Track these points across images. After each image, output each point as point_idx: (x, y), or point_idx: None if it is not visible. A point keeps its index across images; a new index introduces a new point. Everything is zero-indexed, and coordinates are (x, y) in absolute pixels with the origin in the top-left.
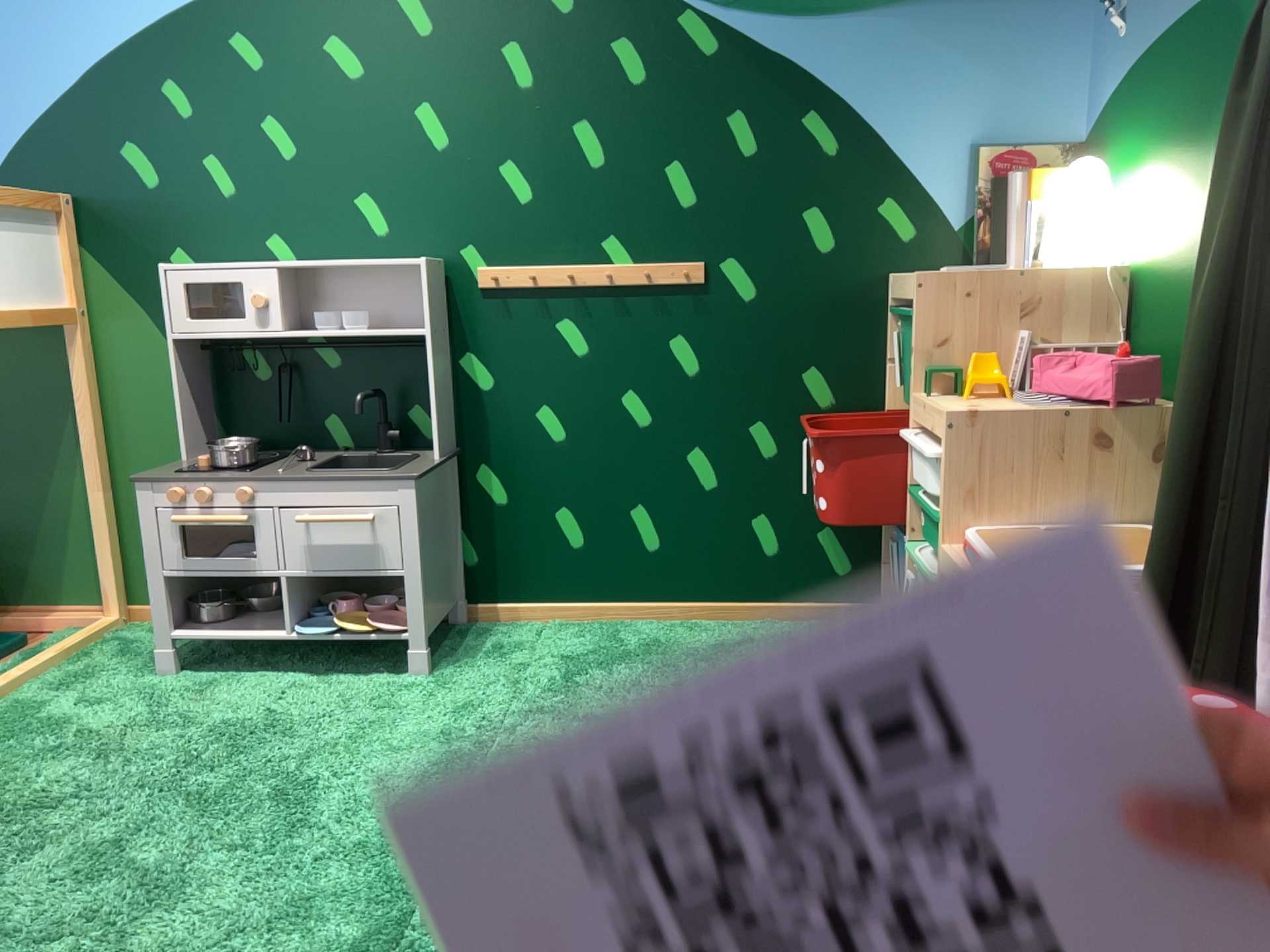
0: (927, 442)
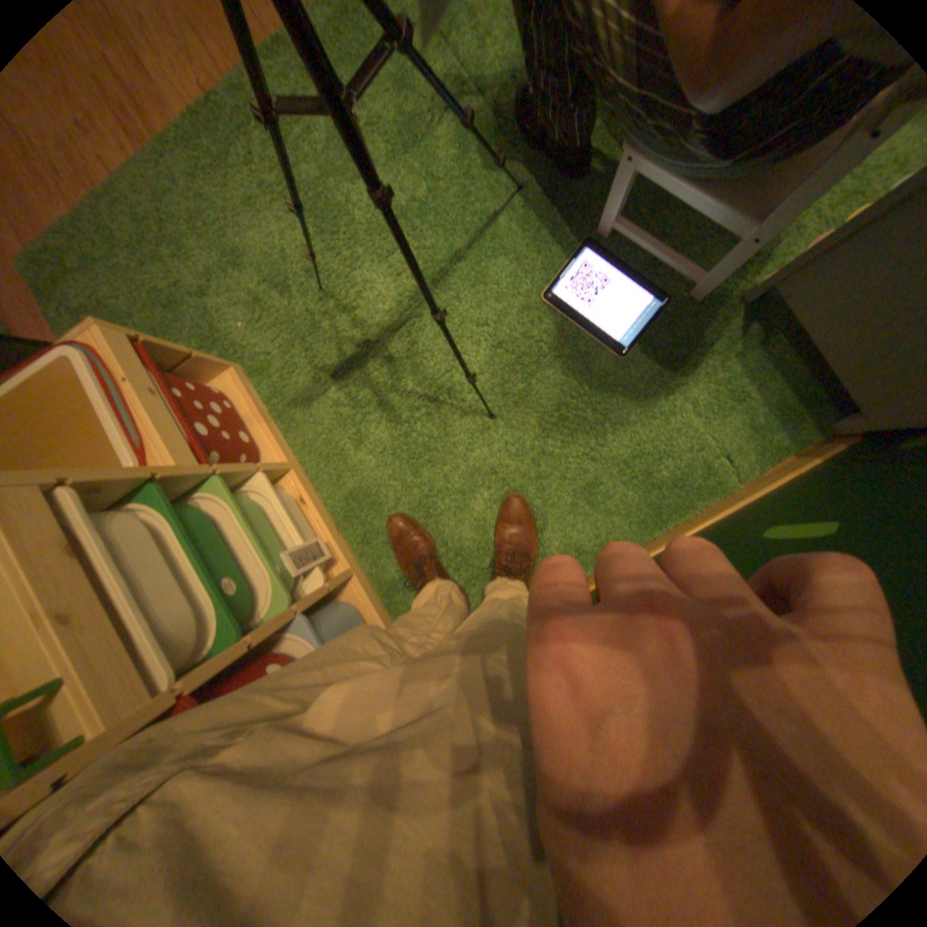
0: (131, 617)
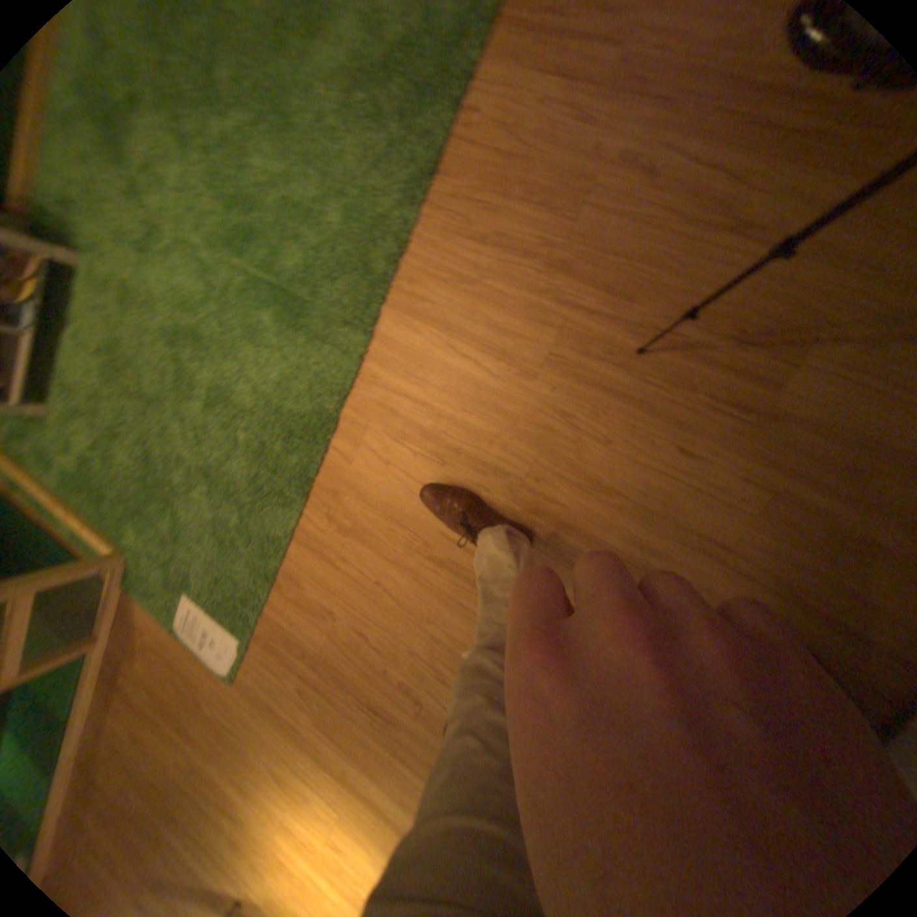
0: None
